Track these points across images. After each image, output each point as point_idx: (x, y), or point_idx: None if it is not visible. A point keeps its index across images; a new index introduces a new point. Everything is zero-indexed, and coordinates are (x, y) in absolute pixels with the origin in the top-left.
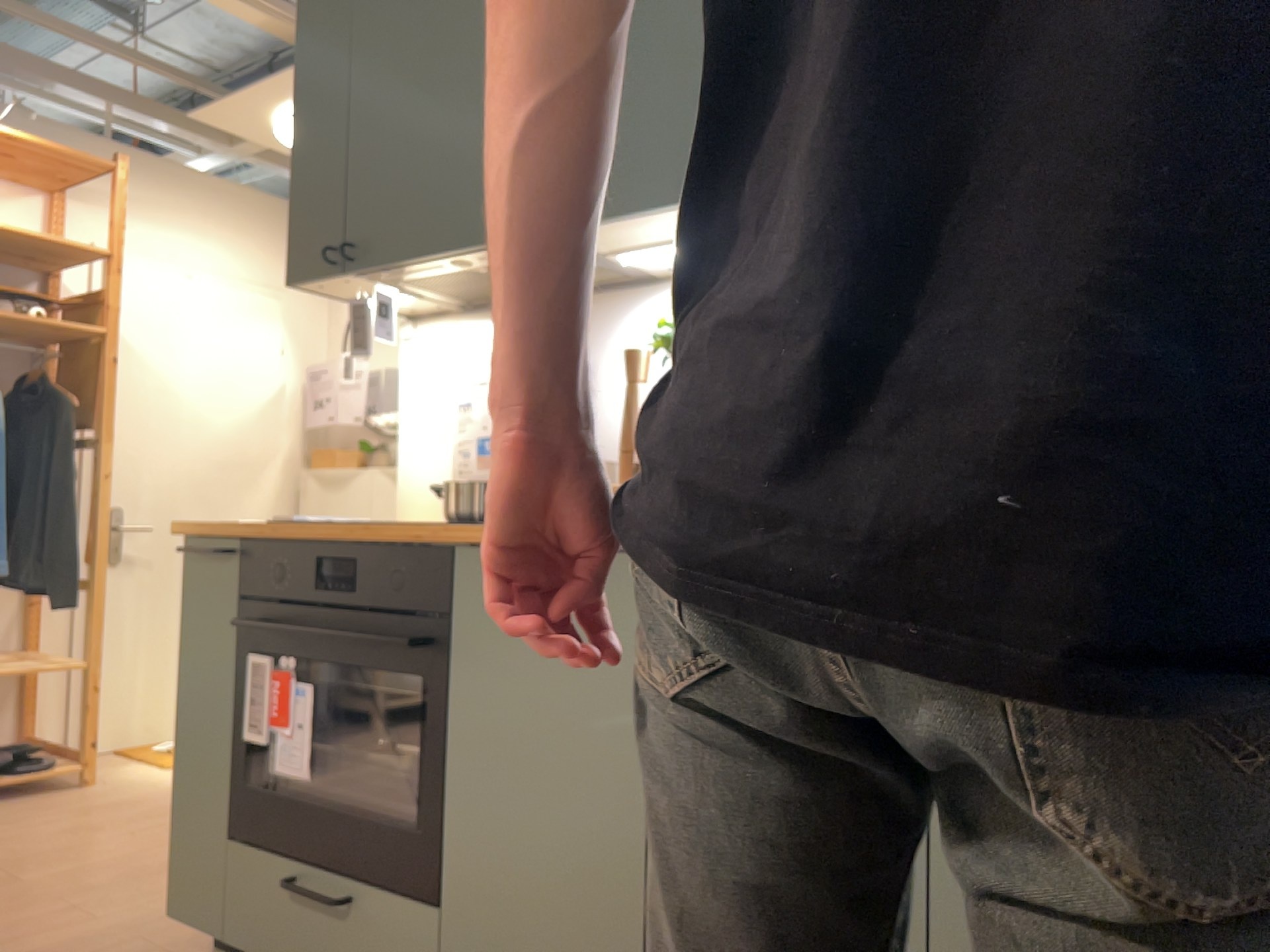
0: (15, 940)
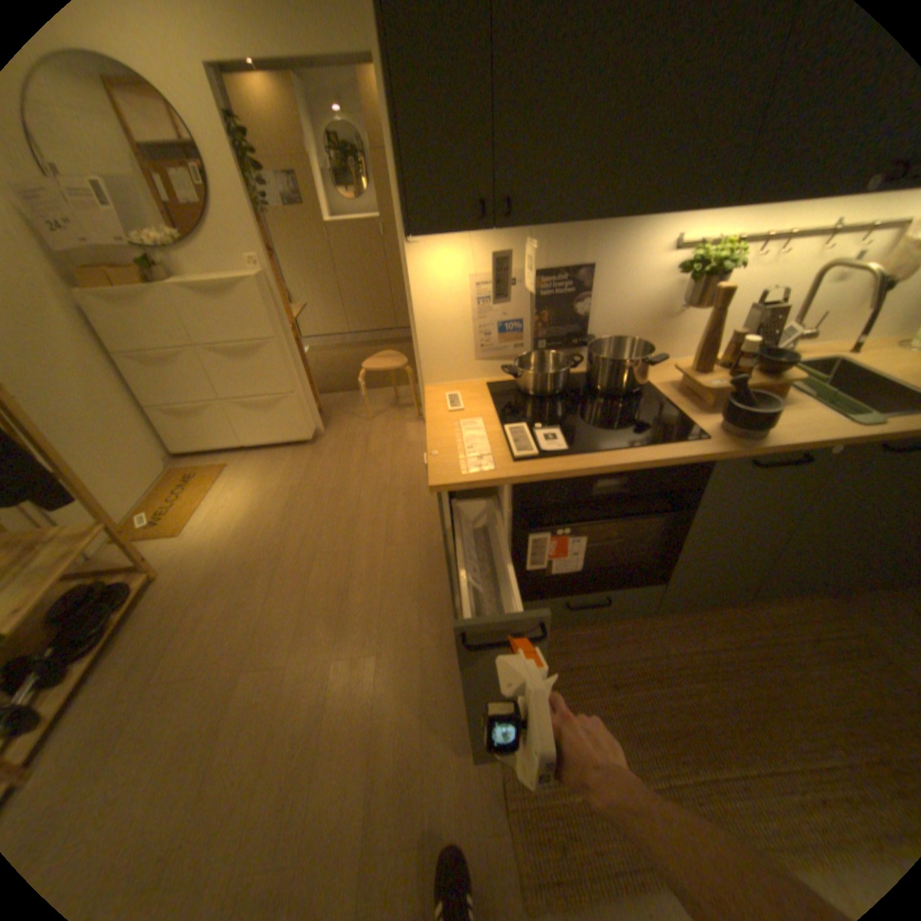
0: (366, 695)
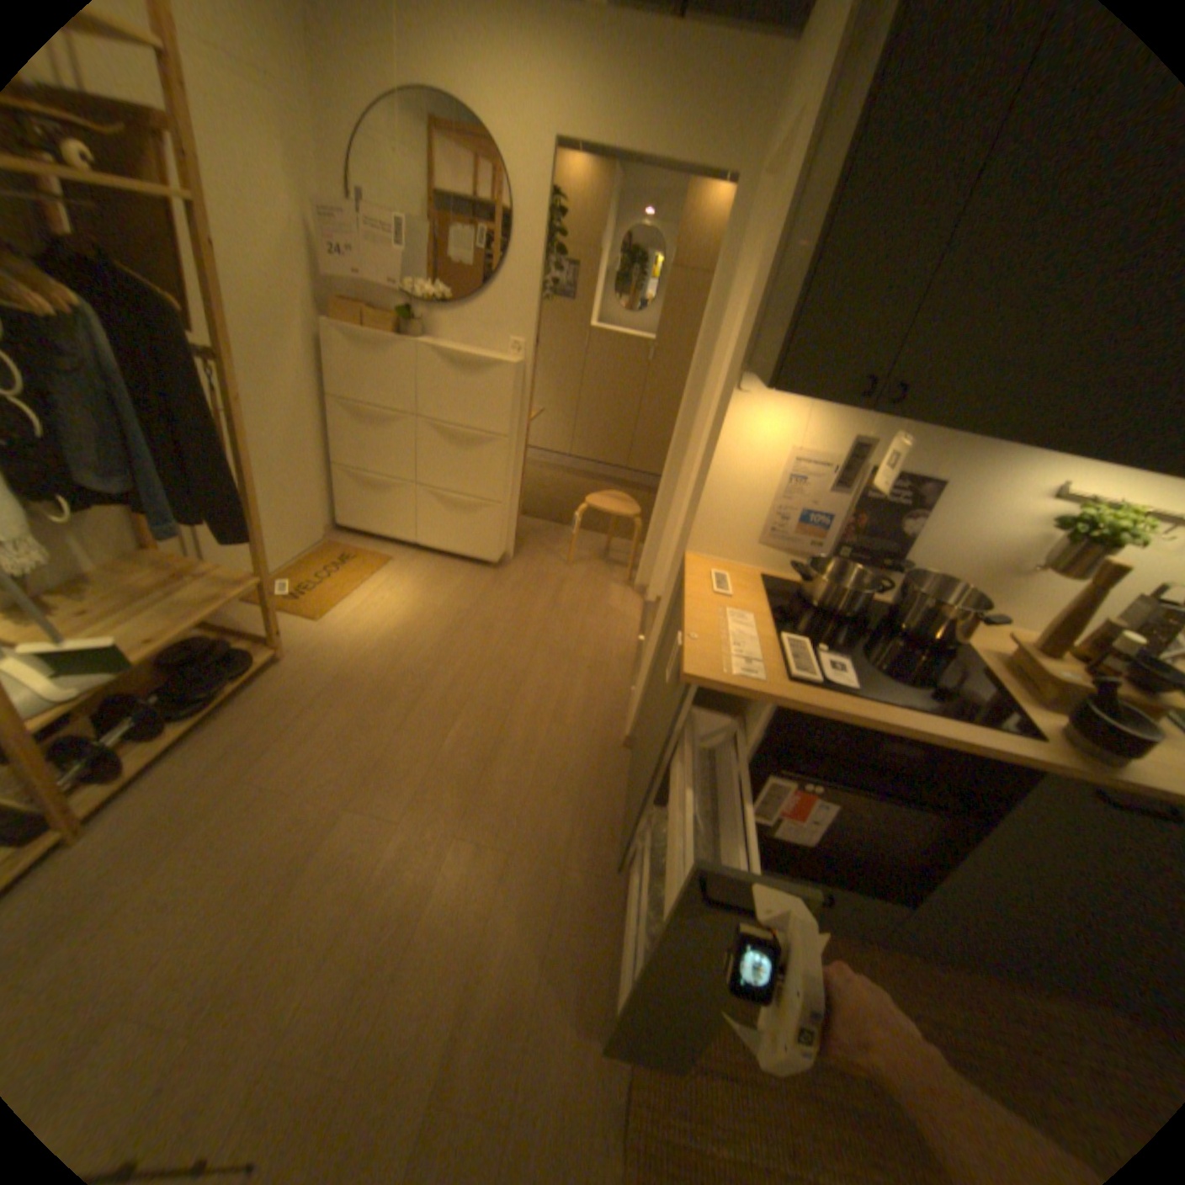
0: (484, 899)
